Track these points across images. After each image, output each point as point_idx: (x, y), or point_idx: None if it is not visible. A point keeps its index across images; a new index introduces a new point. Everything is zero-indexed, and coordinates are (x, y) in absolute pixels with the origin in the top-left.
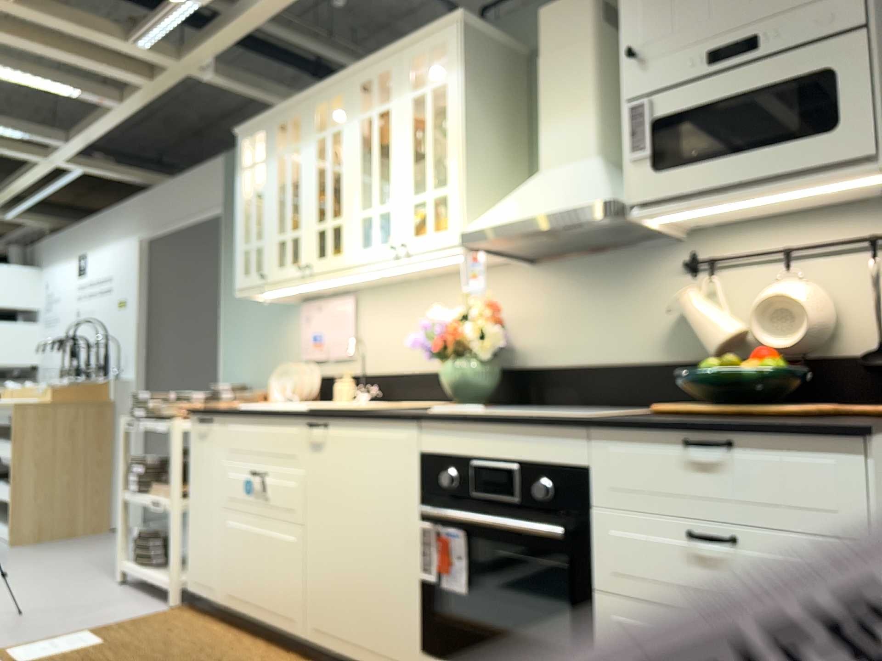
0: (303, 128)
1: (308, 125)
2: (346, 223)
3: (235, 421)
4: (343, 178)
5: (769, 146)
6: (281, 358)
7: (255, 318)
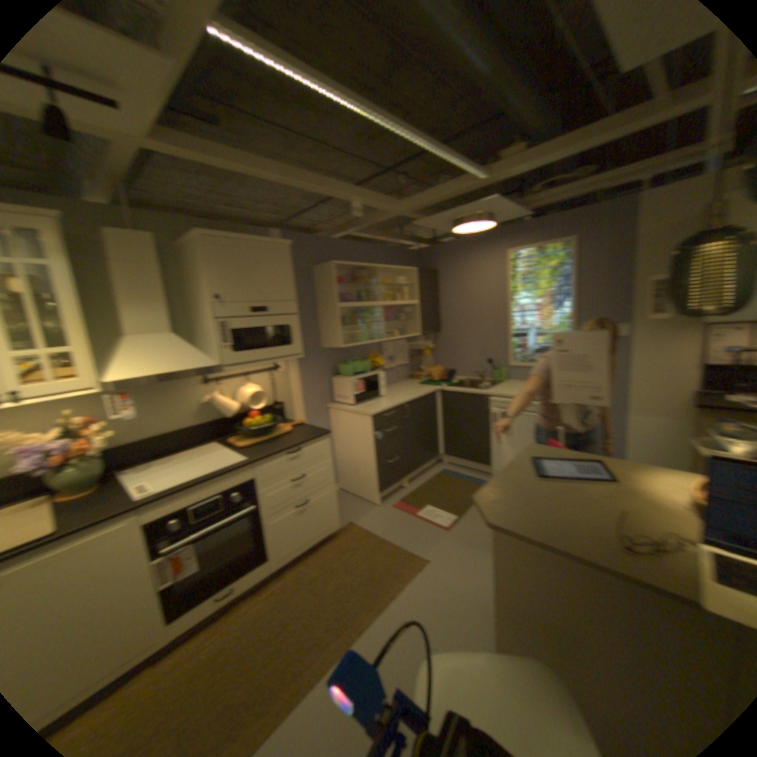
0: None
1: None
2: None
3: None
4: None
5: (278, 349)
6: None
7: None
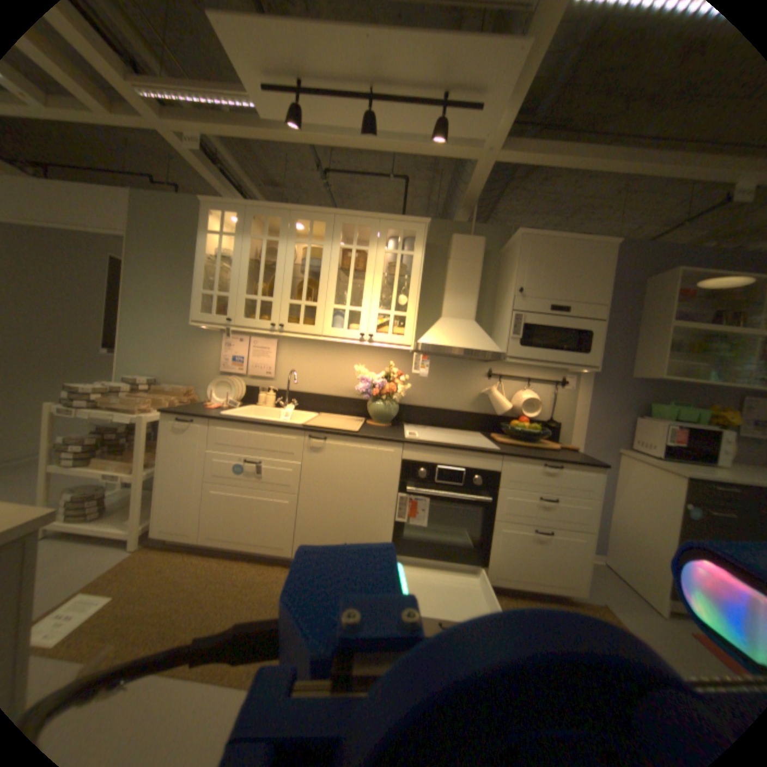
0: (282, 228)
1: (287, 229)
2: (321, 309)
3: (224, 424)
4: (320, 278)
5: (565, 352)
6: (195, 366)
7: (164, 331)
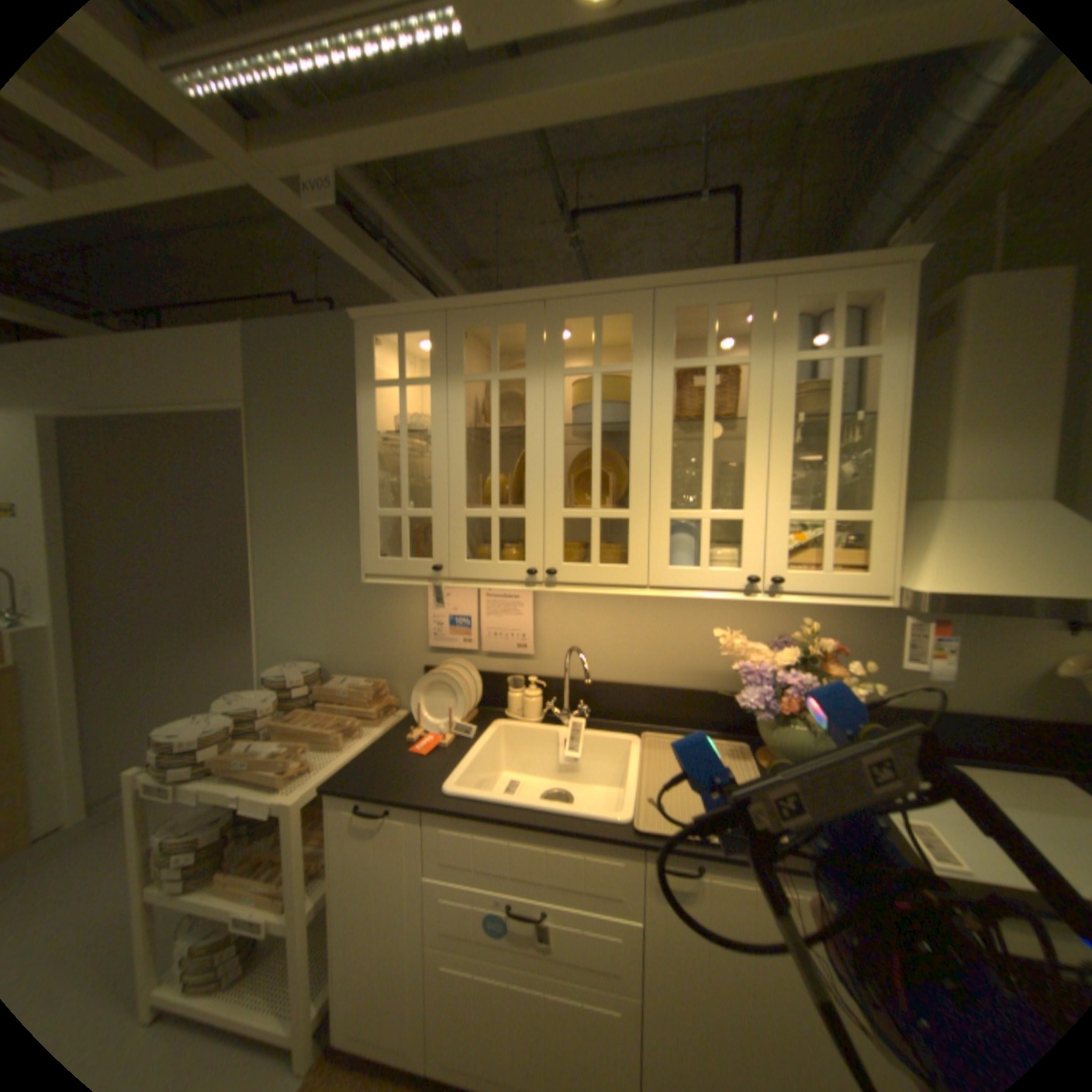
0: (530, 348)
1: (542, 347)
2: (641, 524)
3: (456, 826)
4: (632, 451)
5: None
6: (385, 639)
7: (326, 577)
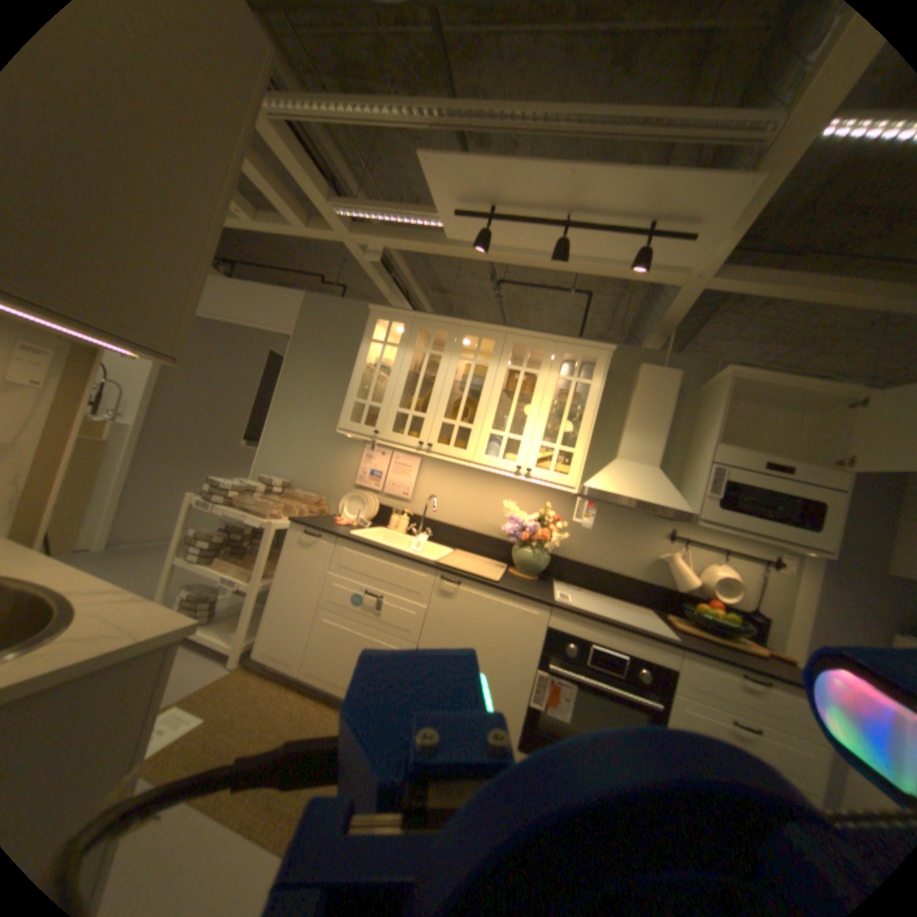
0: (448, 343)
1: (453, 344)
2: (476, 432)
3: (352, 546)
4: (480, 399)
5: (785, 525)
6: (332, 475)
7: (308, 434)
